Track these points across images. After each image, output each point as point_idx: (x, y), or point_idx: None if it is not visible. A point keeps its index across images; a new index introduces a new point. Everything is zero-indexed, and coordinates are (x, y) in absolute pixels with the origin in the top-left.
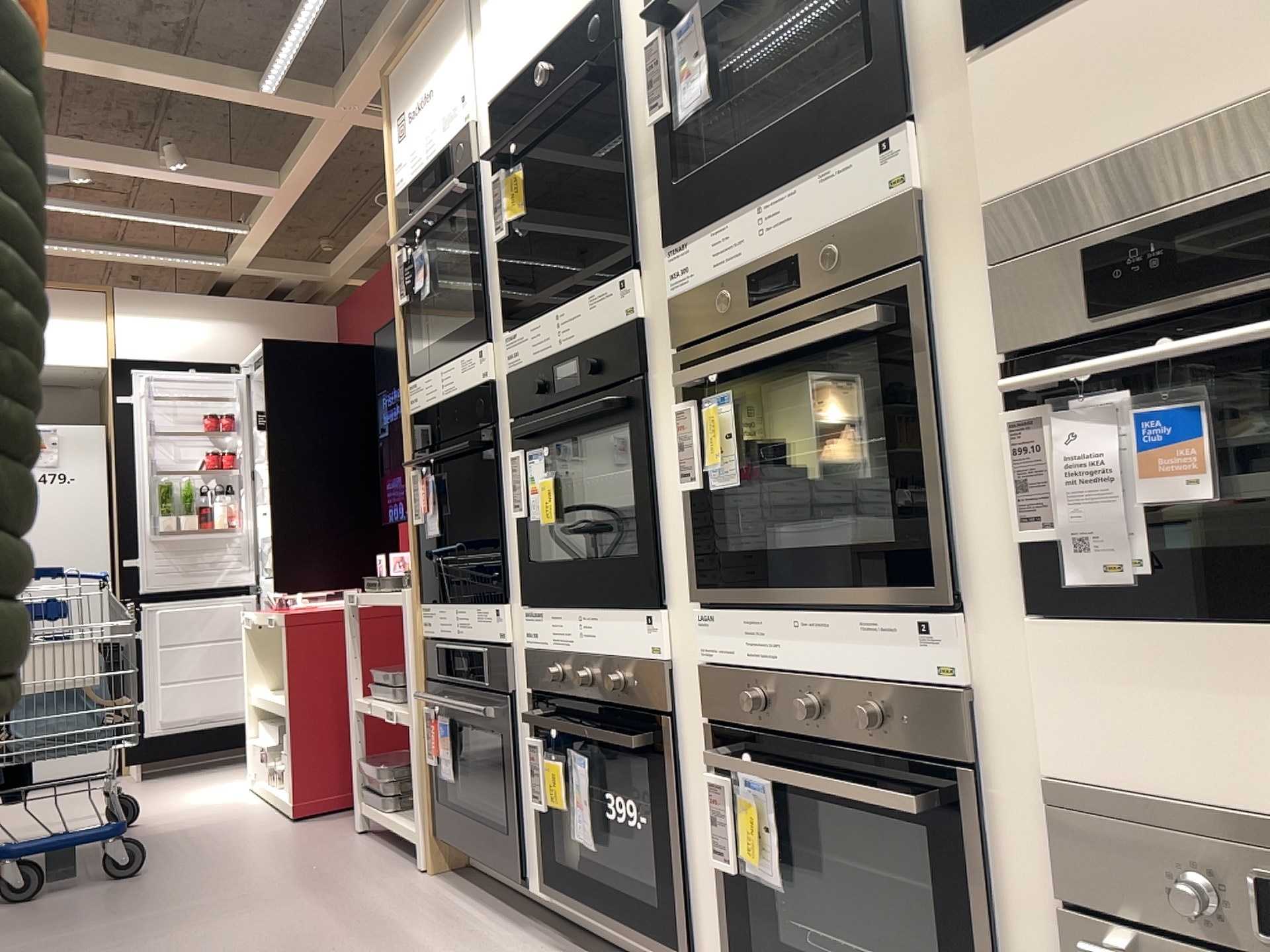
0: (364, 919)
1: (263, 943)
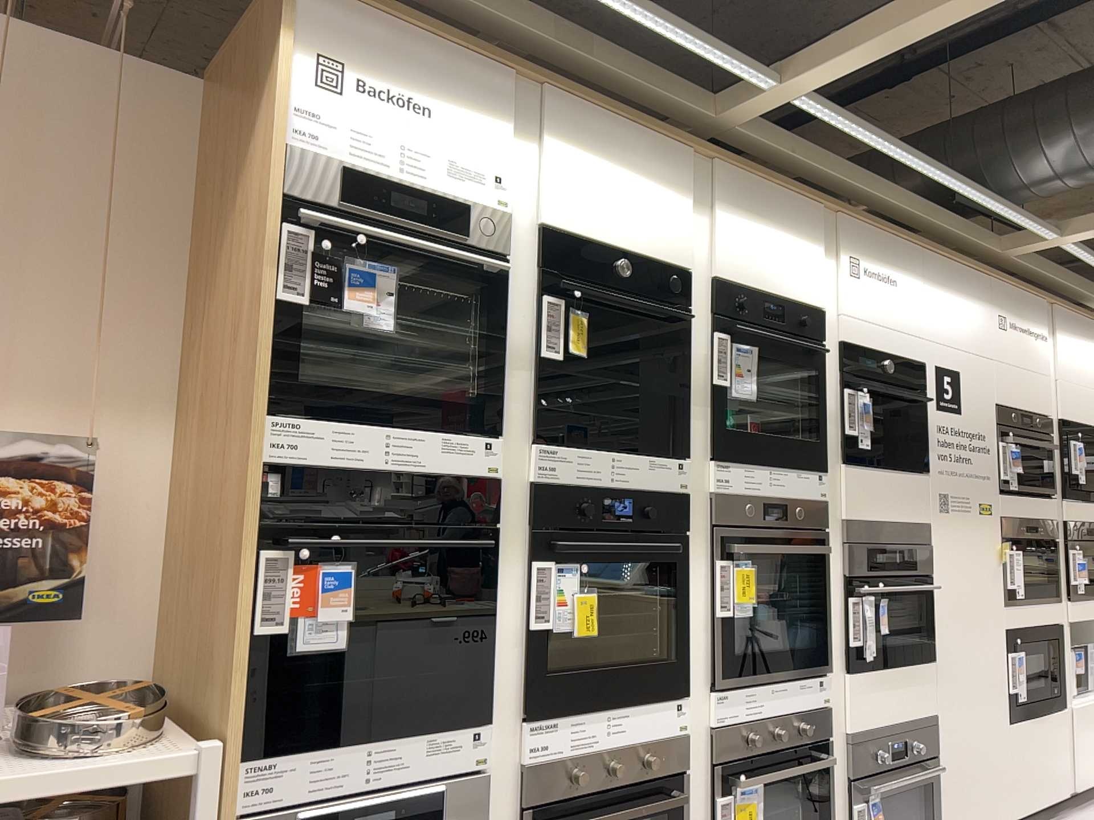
0: None
1: None
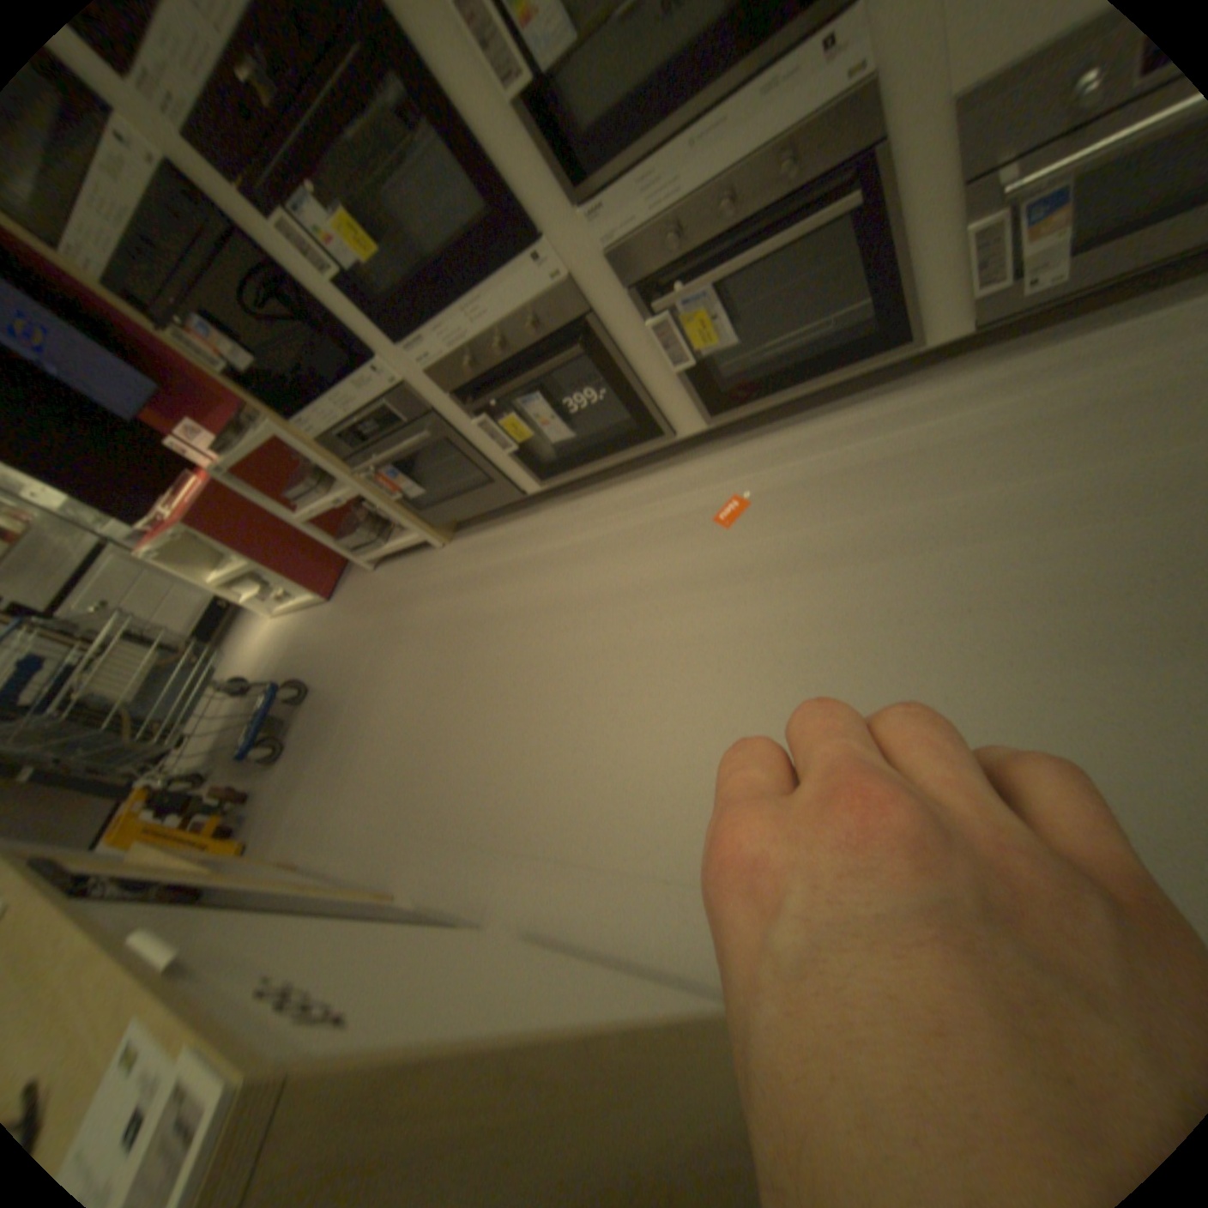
0: (461, 583)
1: (437, 635)
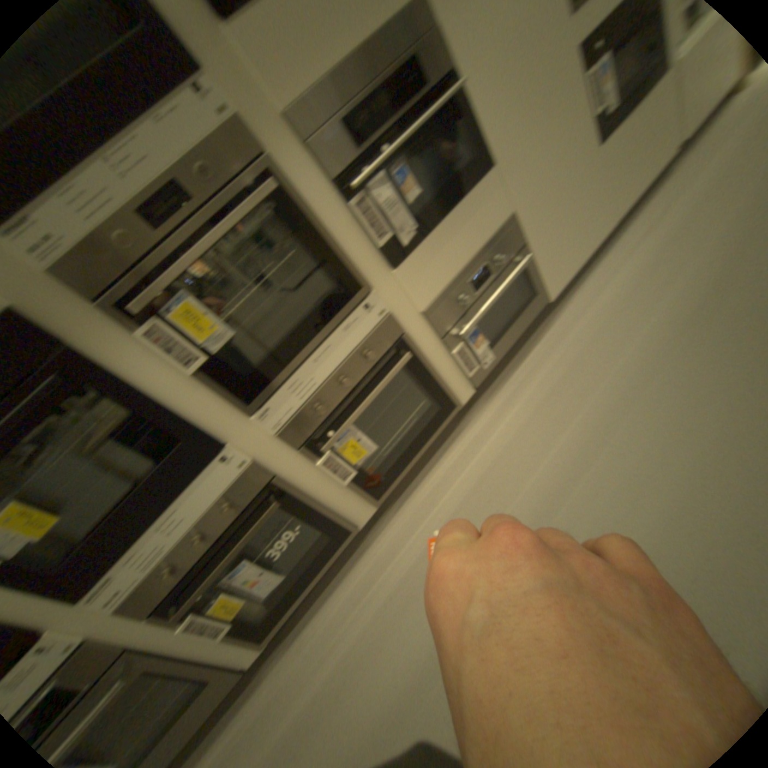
0: None
1: None
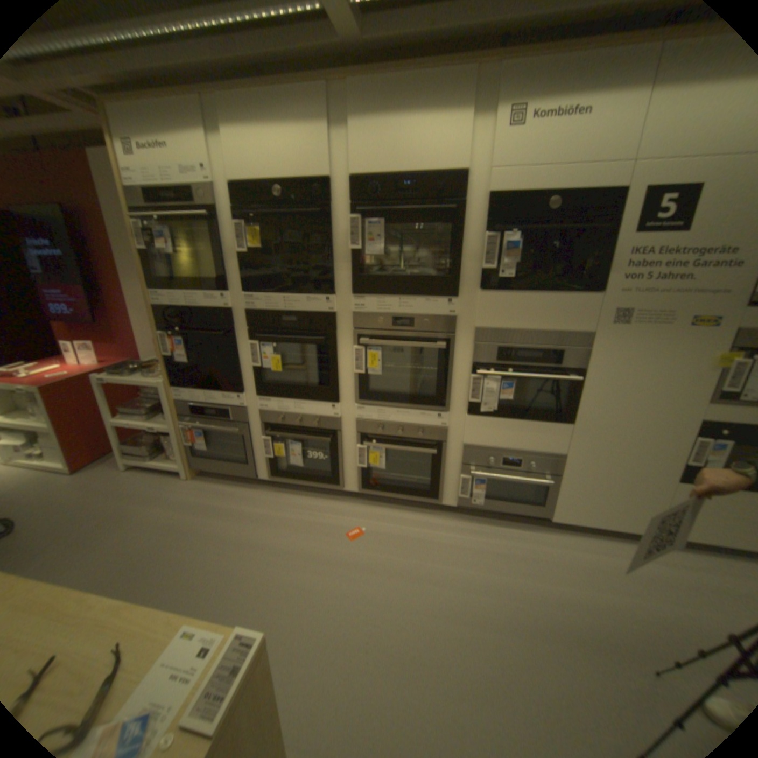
0: (188, 509)
1: (155, 536)
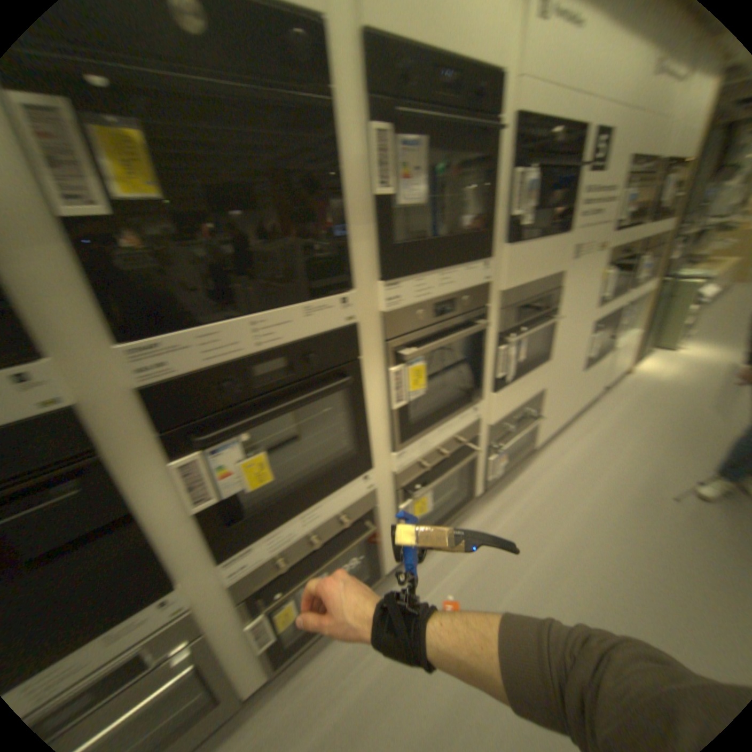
0: None
1: None
